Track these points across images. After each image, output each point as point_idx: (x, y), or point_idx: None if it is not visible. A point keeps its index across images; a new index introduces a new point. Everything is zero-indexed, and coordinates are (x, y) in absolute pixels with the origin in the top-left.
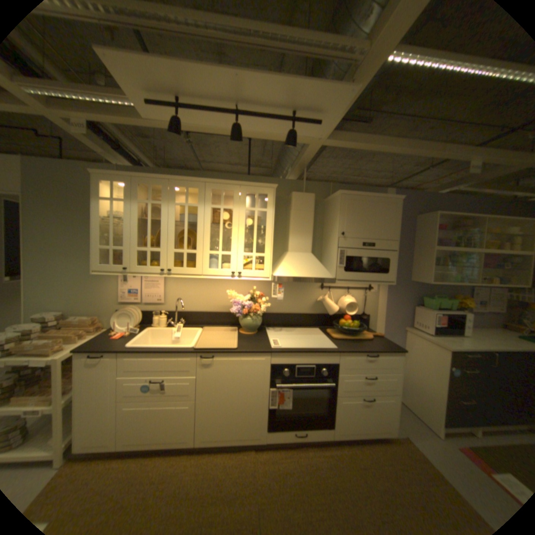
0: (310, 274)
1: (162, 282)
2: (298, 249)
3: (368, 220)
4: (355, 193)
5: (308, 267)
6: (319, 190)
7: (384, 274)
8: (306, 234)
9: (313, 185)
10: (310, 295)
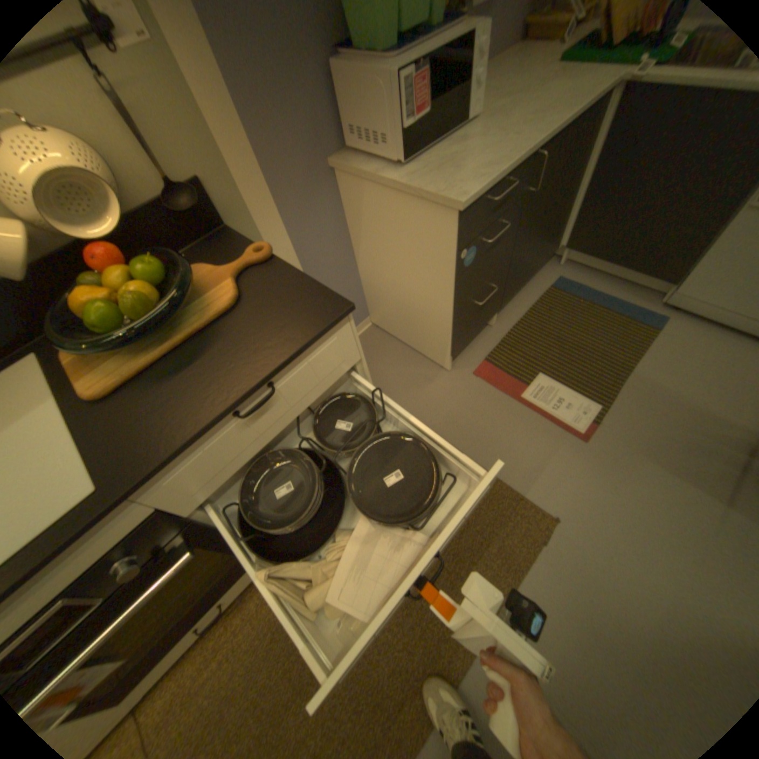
0: None
1: None
2: None
3: None
4: None
5: None
6: None
7: None
8: None
9: None
10: None
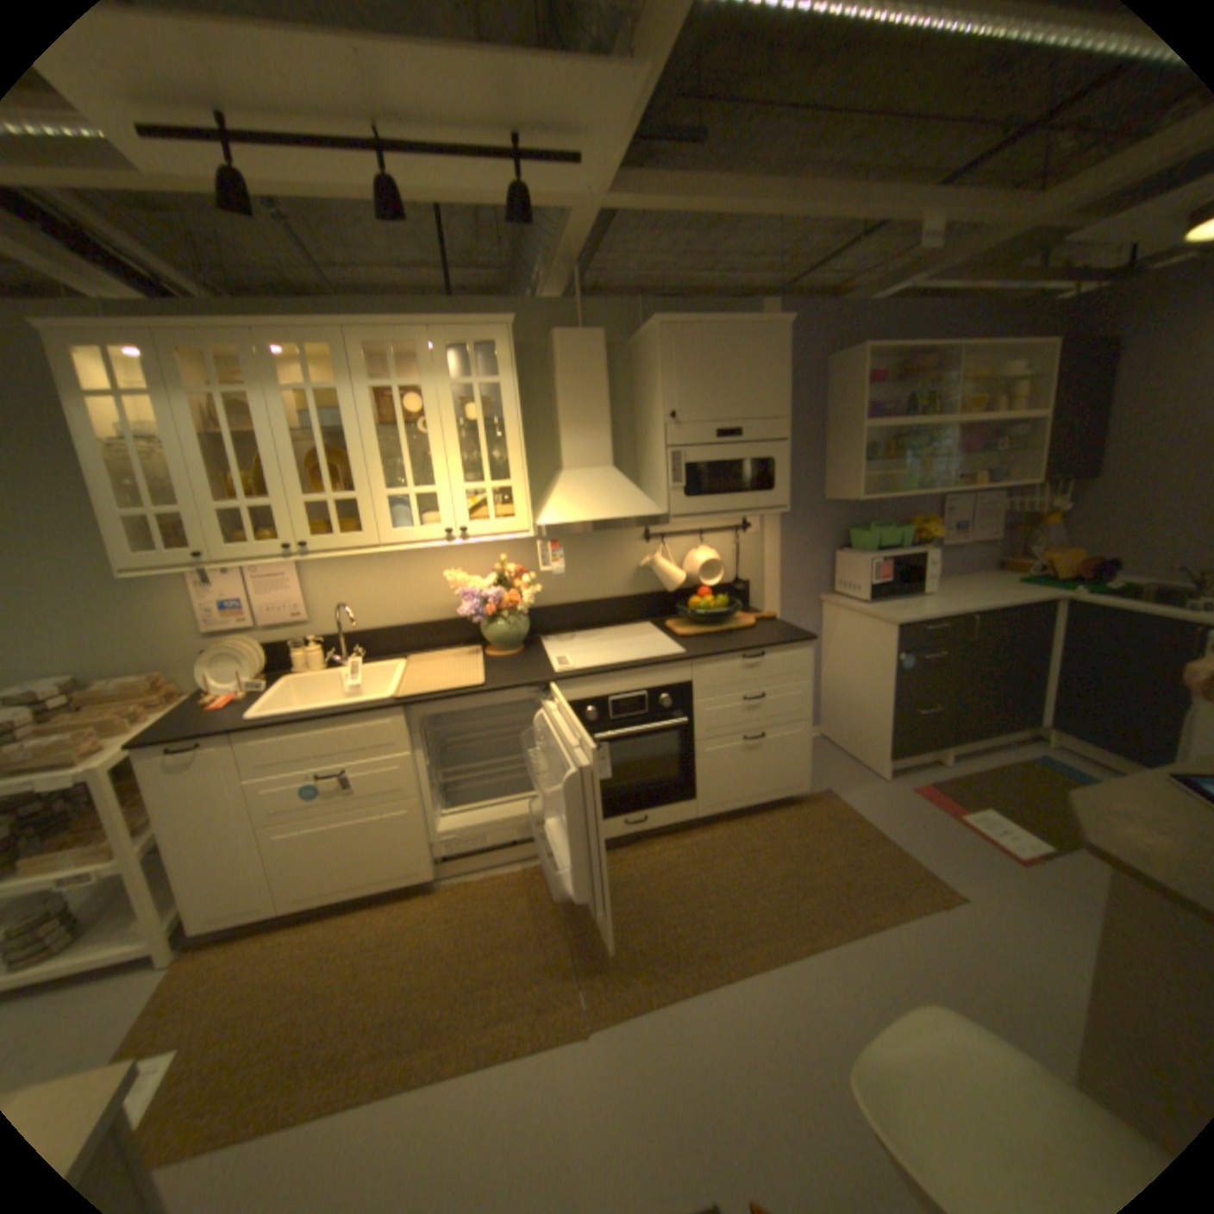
0: (614, 512)
1: (294, 574)
2: (585, 461)
3: (722, 379)
4: (690, 318)
5: (610, 498)
6: (615, 319)
7: (766, 493)
8: (597, 426)
9: (600, 307)
10: (624, 559)
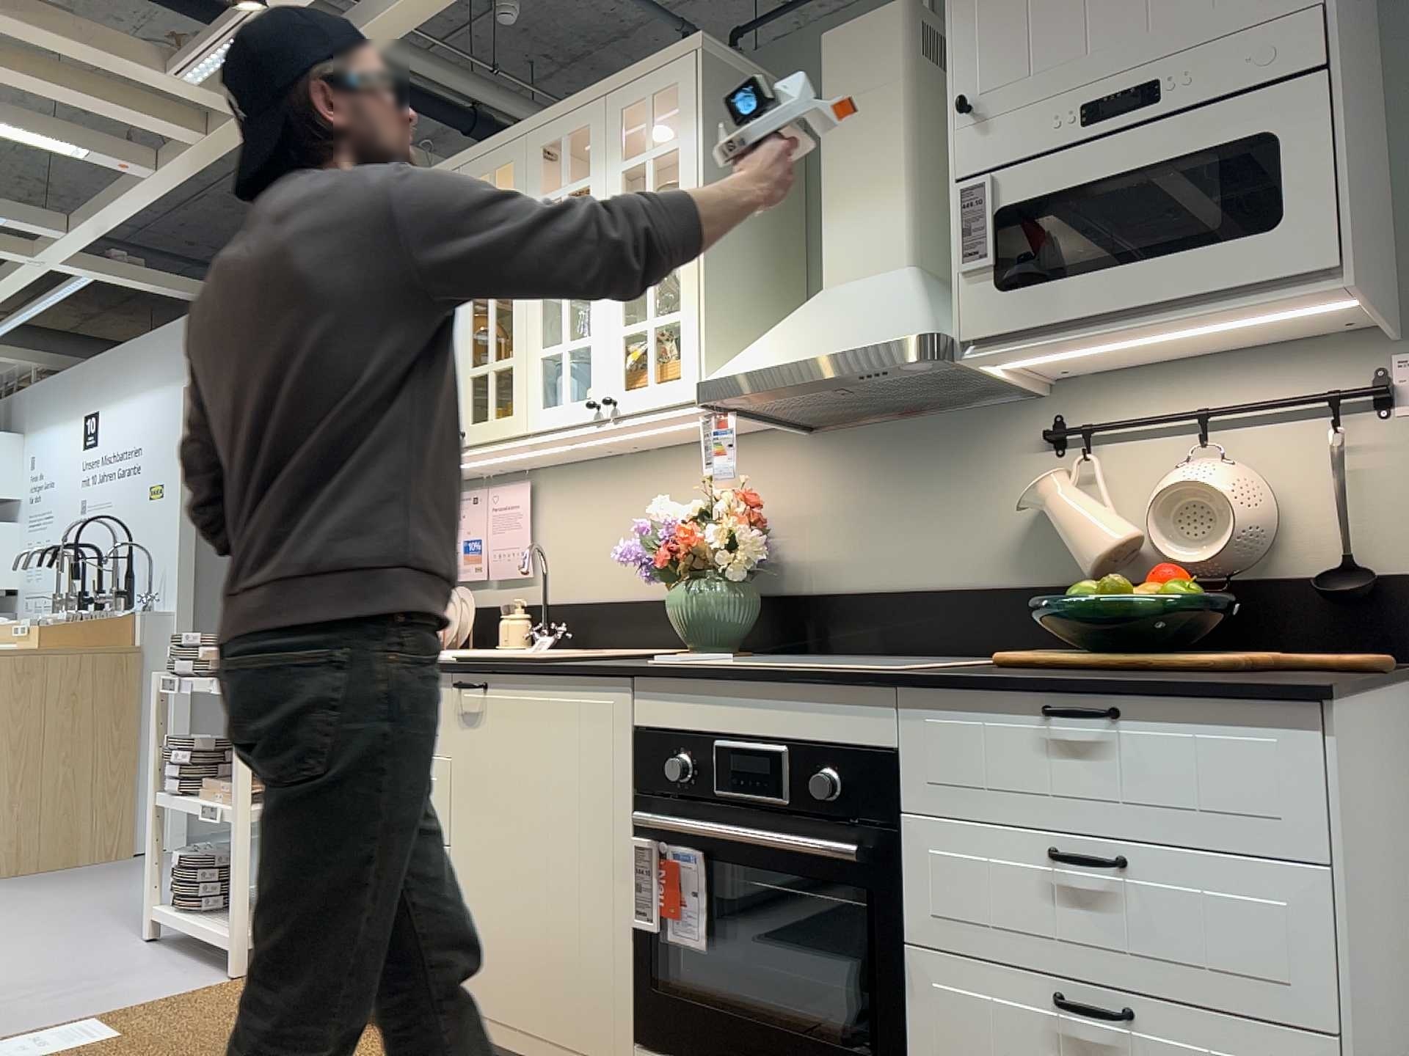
0: (833, 343)
1: (525, 506)
2: (855, 264)
3: None
4: None
5: (849, 321)
6: None
7: (1246, 239)
8: (881, 189)
9: None
10: (1000, 492)
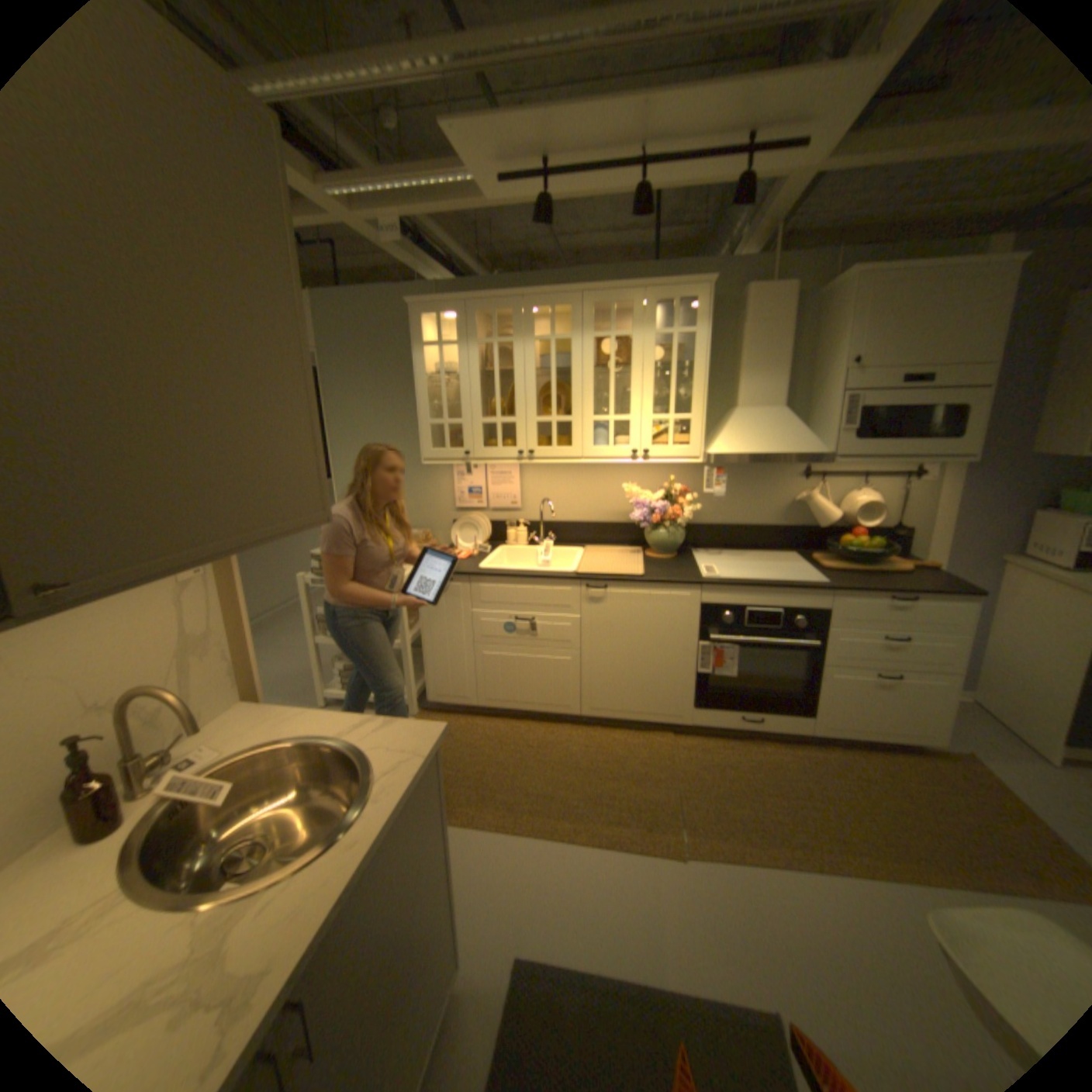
0: (781, 447)
1: (517, 475)
2: (759, 400)
3: (921, 323)
4: (895, 265)
5: (778, 435)
6: (812, 269)
7: (953, 440)
8: (777, 369)
9: (798, 259)
10: (781, 491)
